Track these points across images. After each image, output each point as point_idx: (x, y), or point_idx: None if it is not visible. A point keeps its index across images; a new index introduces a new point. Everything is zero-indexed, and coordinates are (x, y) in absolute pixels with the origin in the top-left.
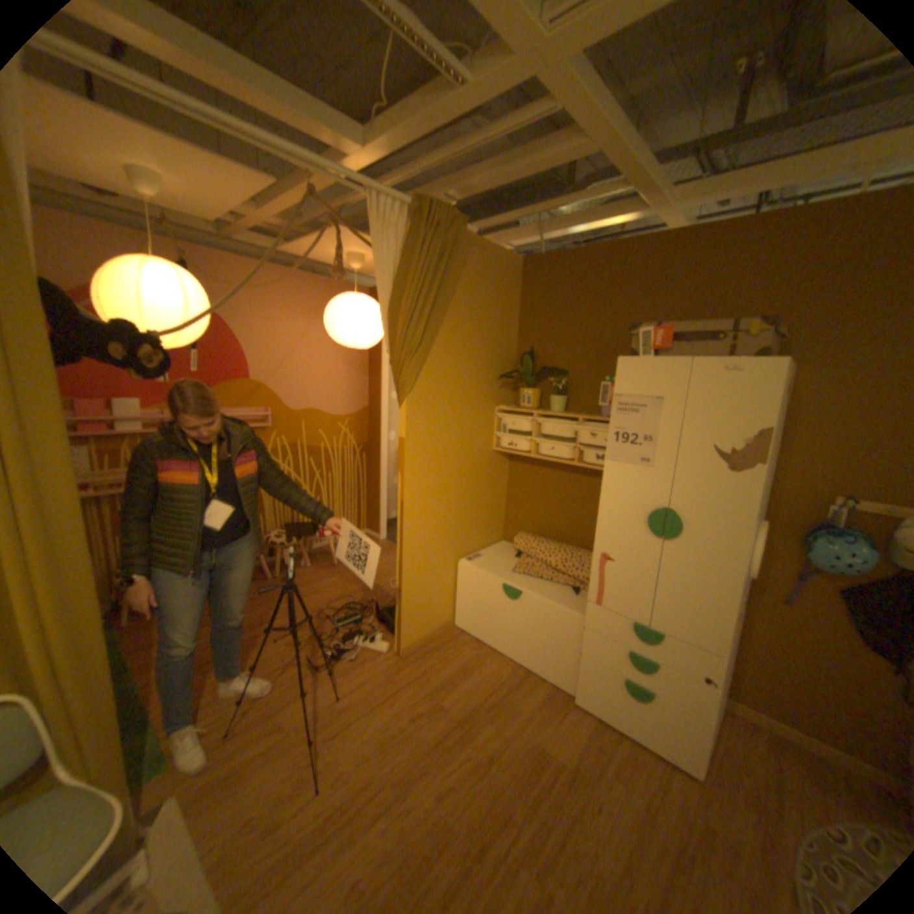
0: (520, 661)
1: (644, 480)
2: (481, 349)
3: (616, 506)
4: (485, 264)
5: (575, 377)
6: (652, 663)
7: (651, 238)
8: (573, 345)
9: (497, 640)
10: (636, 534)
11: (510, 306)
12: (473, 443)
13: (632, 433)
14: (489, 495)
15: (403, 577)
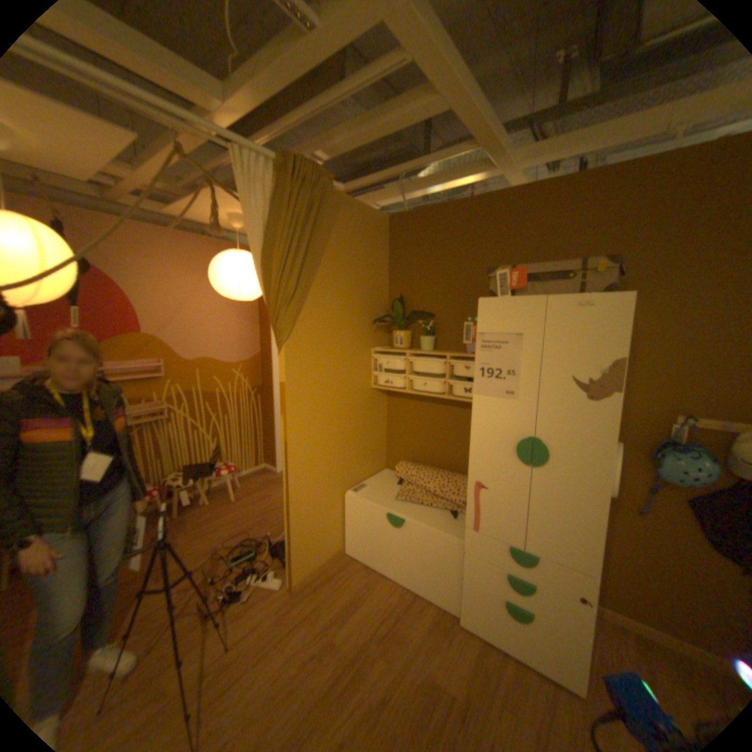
0: (408, 585)
1: (510, 412)
2: (356, 297)
3: (487, 437)
4: (355, 221)
5: (442, 319)
6: (530, 586)
7: (499, 195)
8: (438, 291)
9: (385, 566)
10: (507, 462)
11: (380, 259)
12: (353, 382)
13: (497, 369)
14: (371, 429)
15: (291, 516)
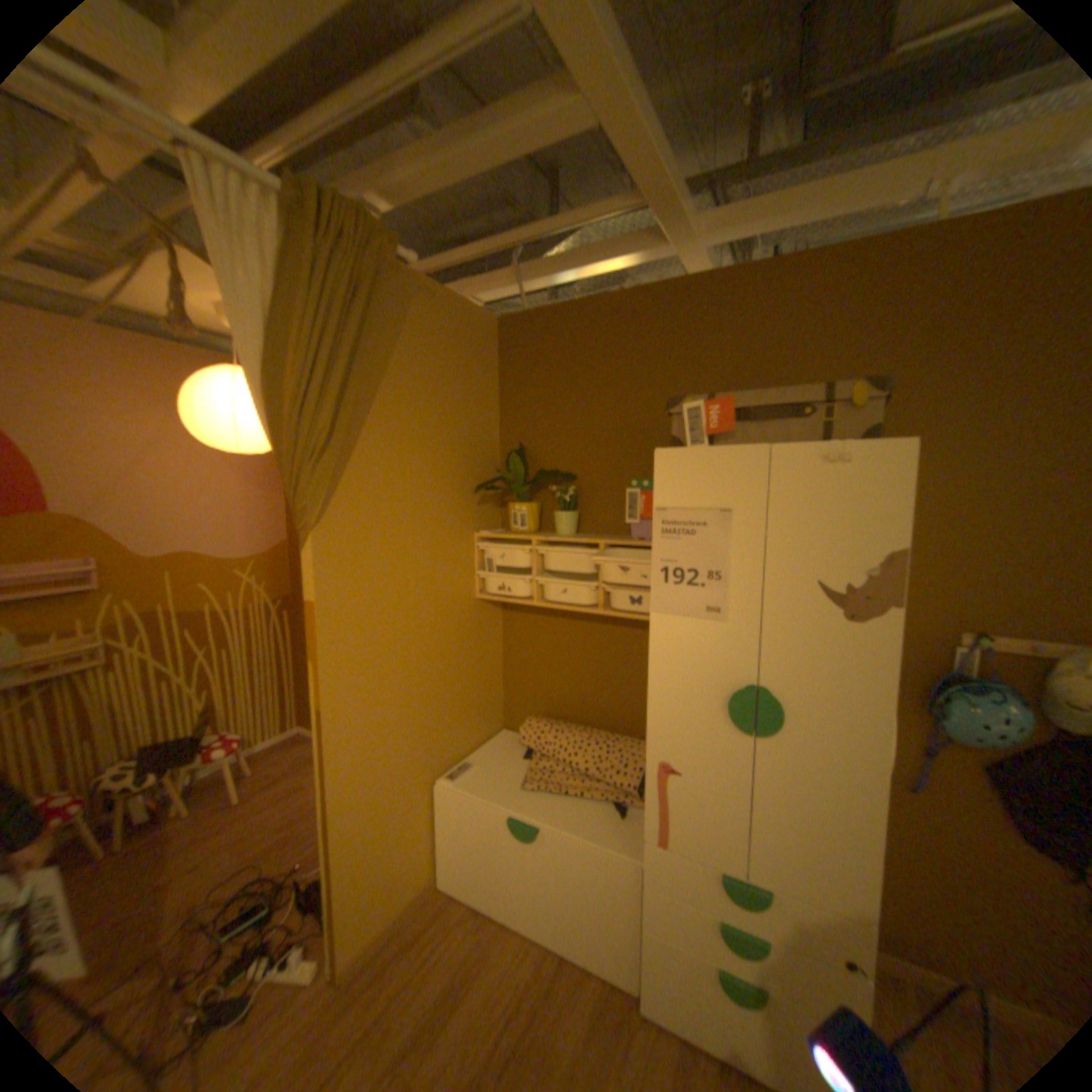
0: (547, 941)
1: (715, 643)
2: (445, 447)
3: (676, 686)
4: (441, 321)
5: (588, 484)
6: (760, 943)
7: (673, 286)
8: (580, 438)
9: (506, 909)
10: (712, 729)
11: (485, 386)
12: (445, 592)
13: (690, 569)
14: (477, 667)
15: (333, 844)
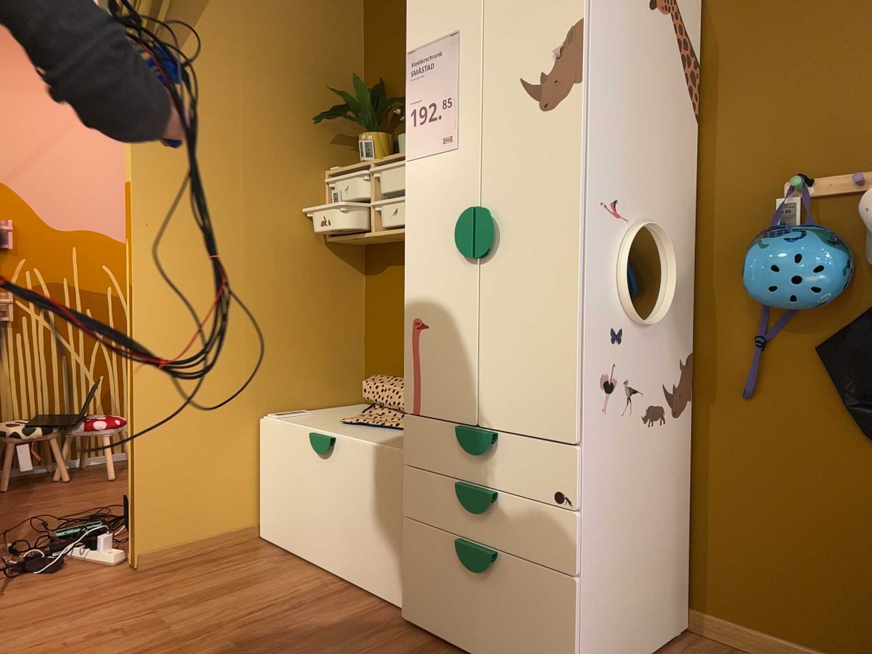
0: (337, 569)
1: (449, 173)
2: (287, 72)
3: (423, 231)
4: None
5: None
6: (484, 492)
7: None
8: None
9: (307, 541)
10: (448, 267)
11: (344, 20)
12: (280, 218)
13: (430, 103)
14: (323, 316)
15: (134, 418)
